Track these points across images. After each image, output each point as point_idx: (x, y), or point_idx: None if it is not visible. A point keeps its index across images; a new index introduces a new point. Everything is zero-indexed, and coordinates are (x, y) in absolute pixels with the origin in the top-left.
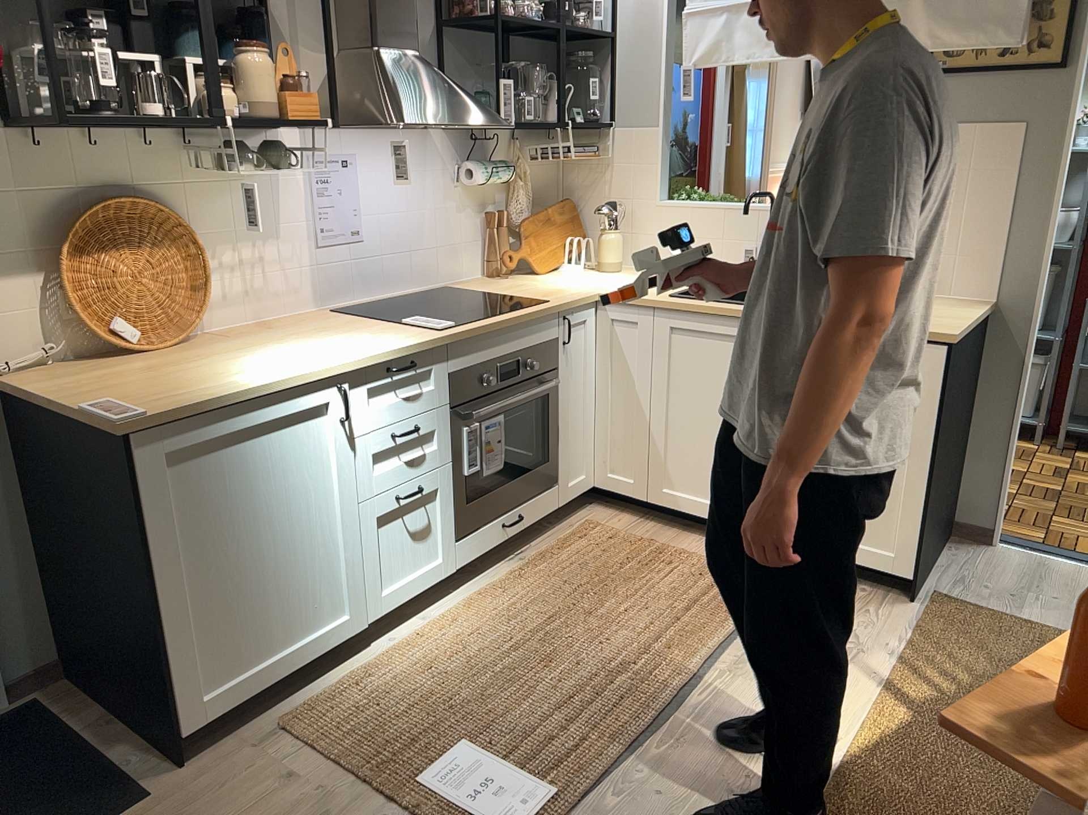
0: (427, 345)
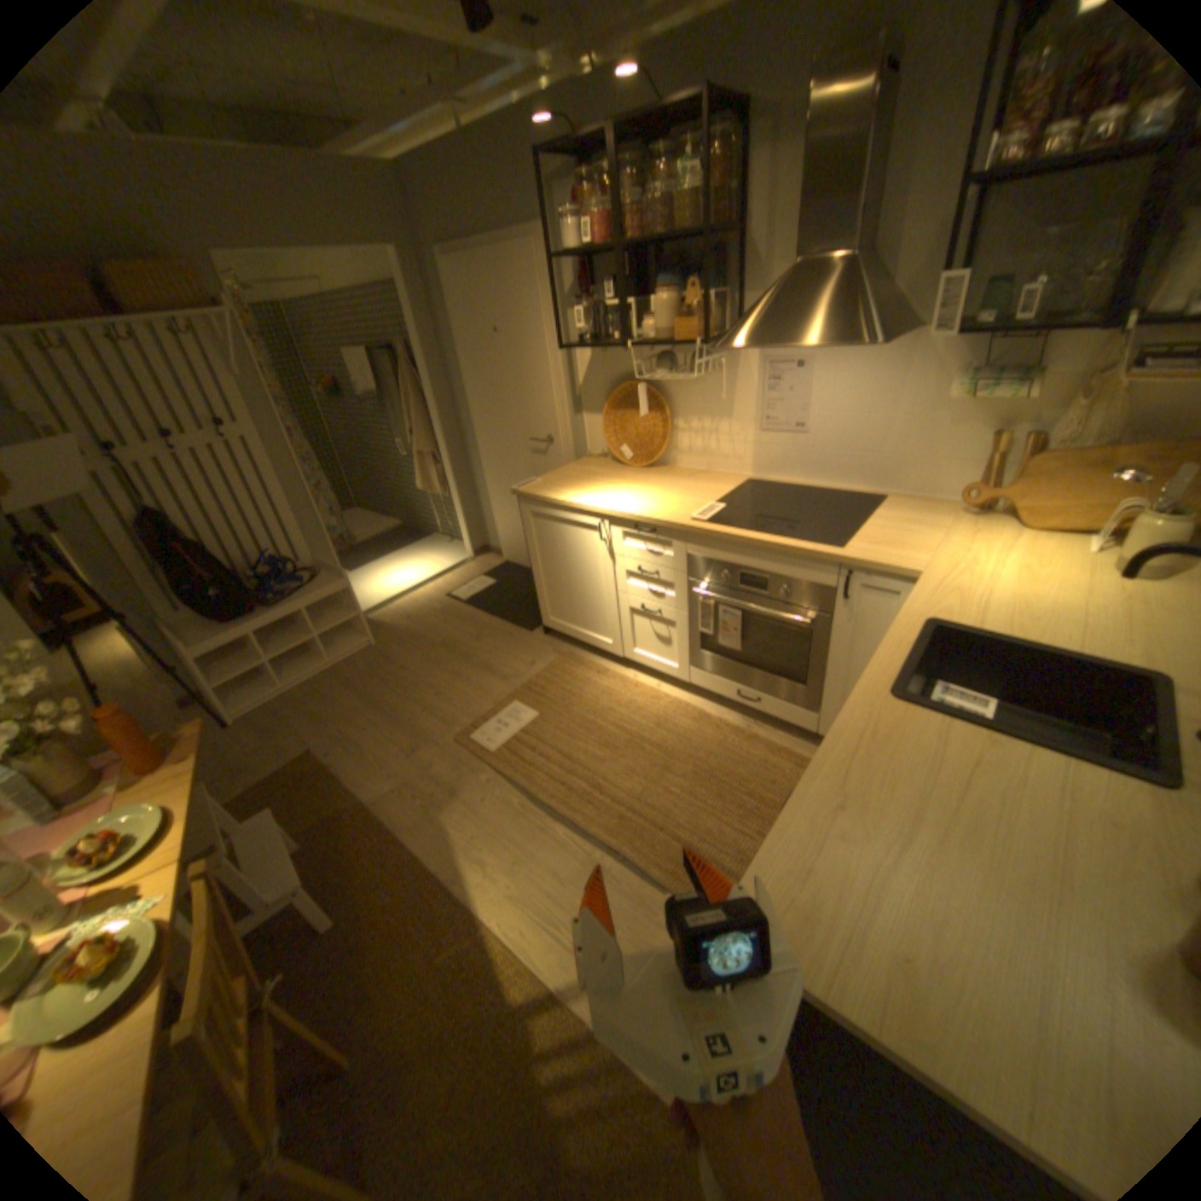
0: (661, 524)
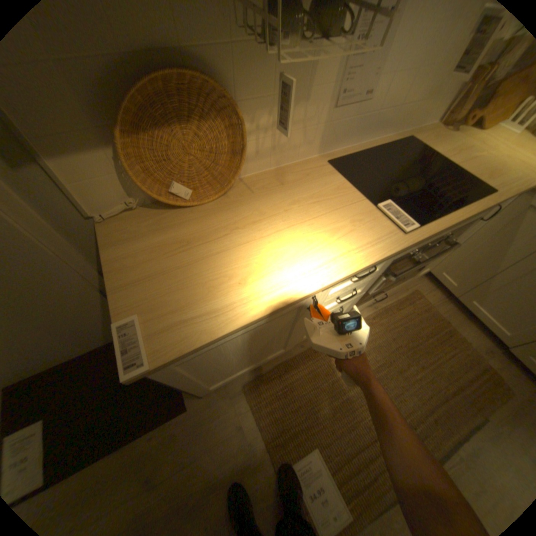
0: (393, 255)
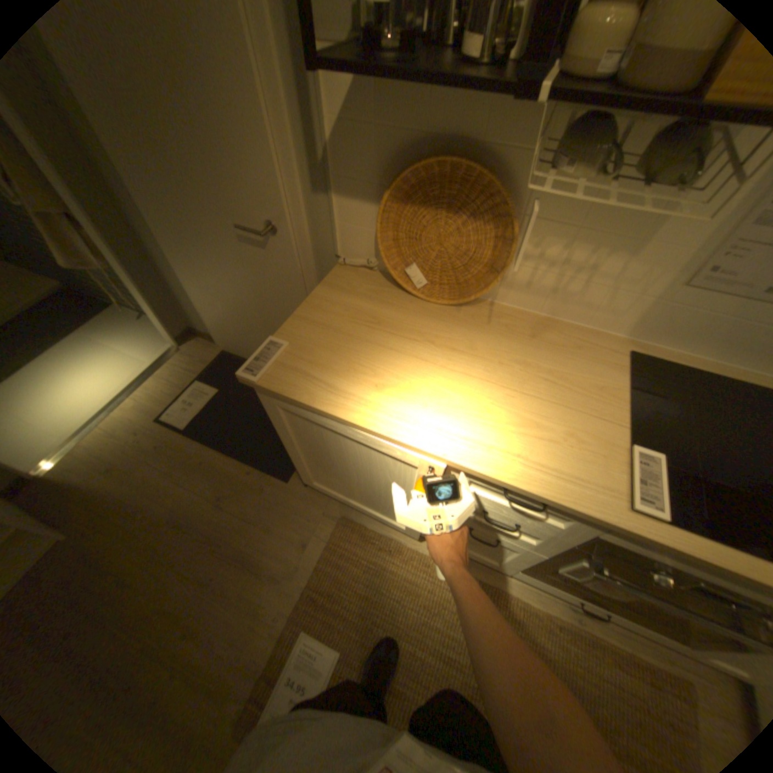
0: (579, 515)
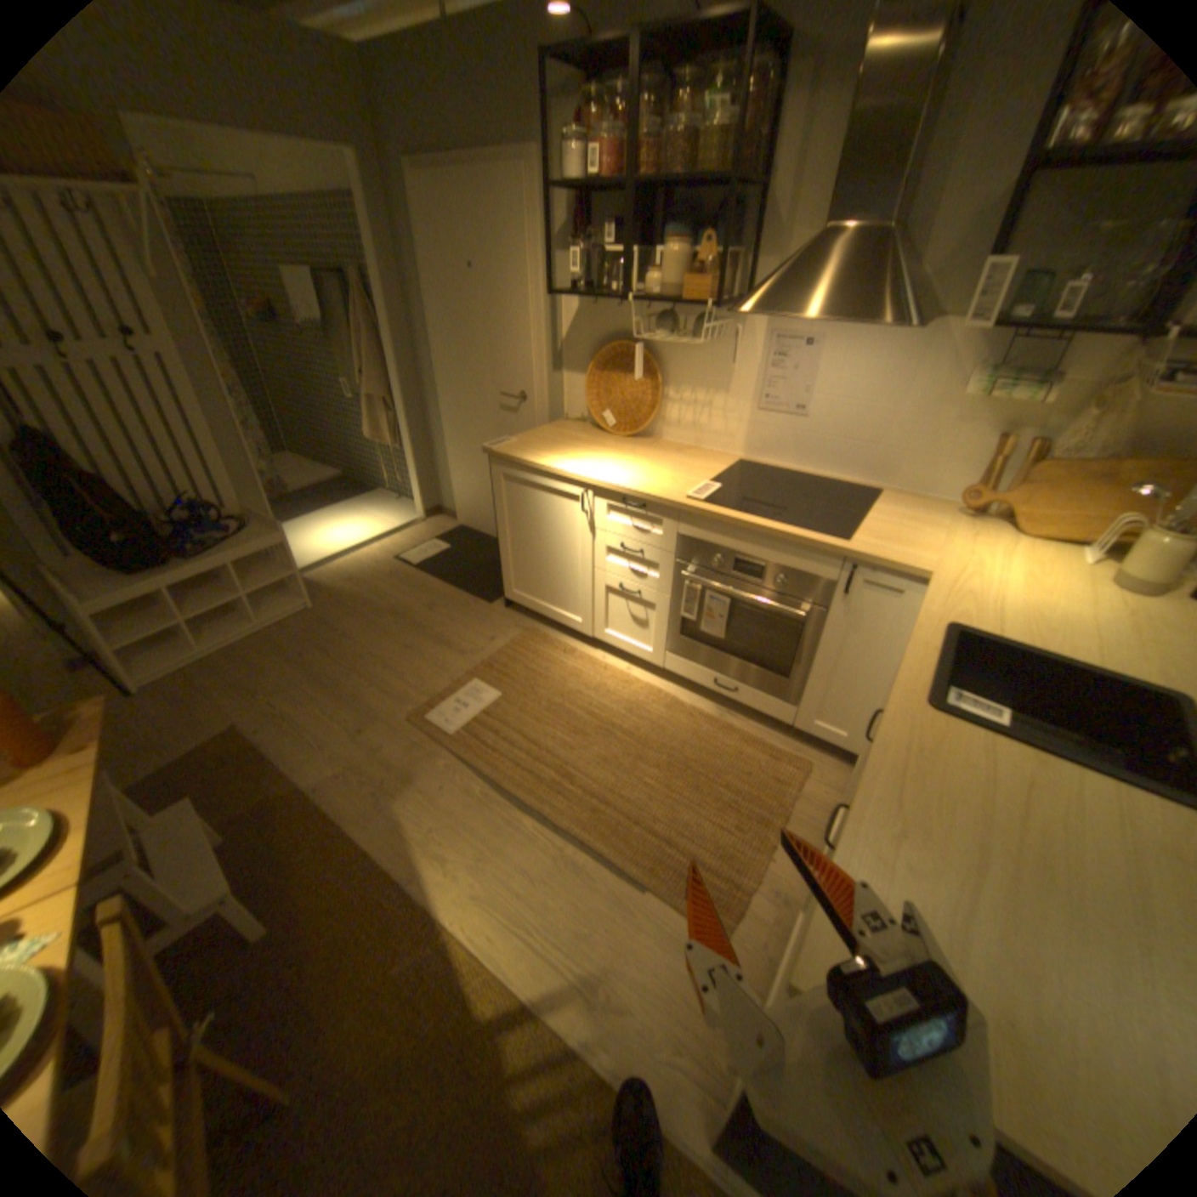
0: (654, 500)
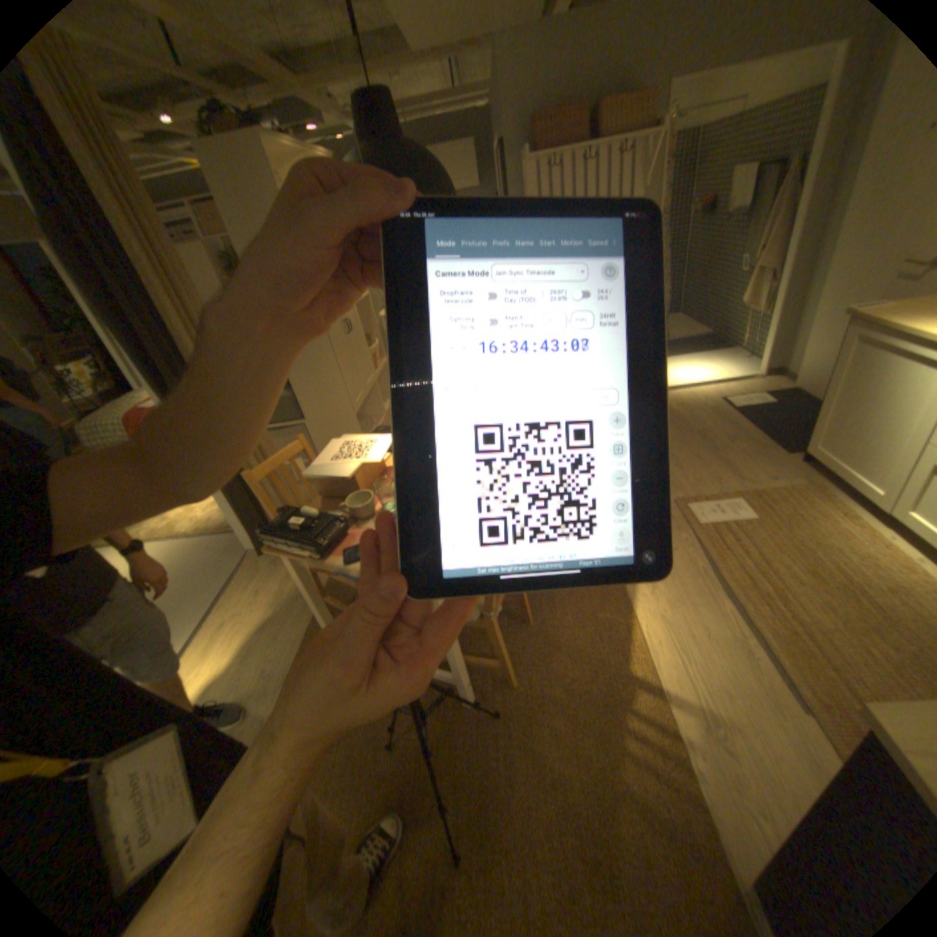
0: None
